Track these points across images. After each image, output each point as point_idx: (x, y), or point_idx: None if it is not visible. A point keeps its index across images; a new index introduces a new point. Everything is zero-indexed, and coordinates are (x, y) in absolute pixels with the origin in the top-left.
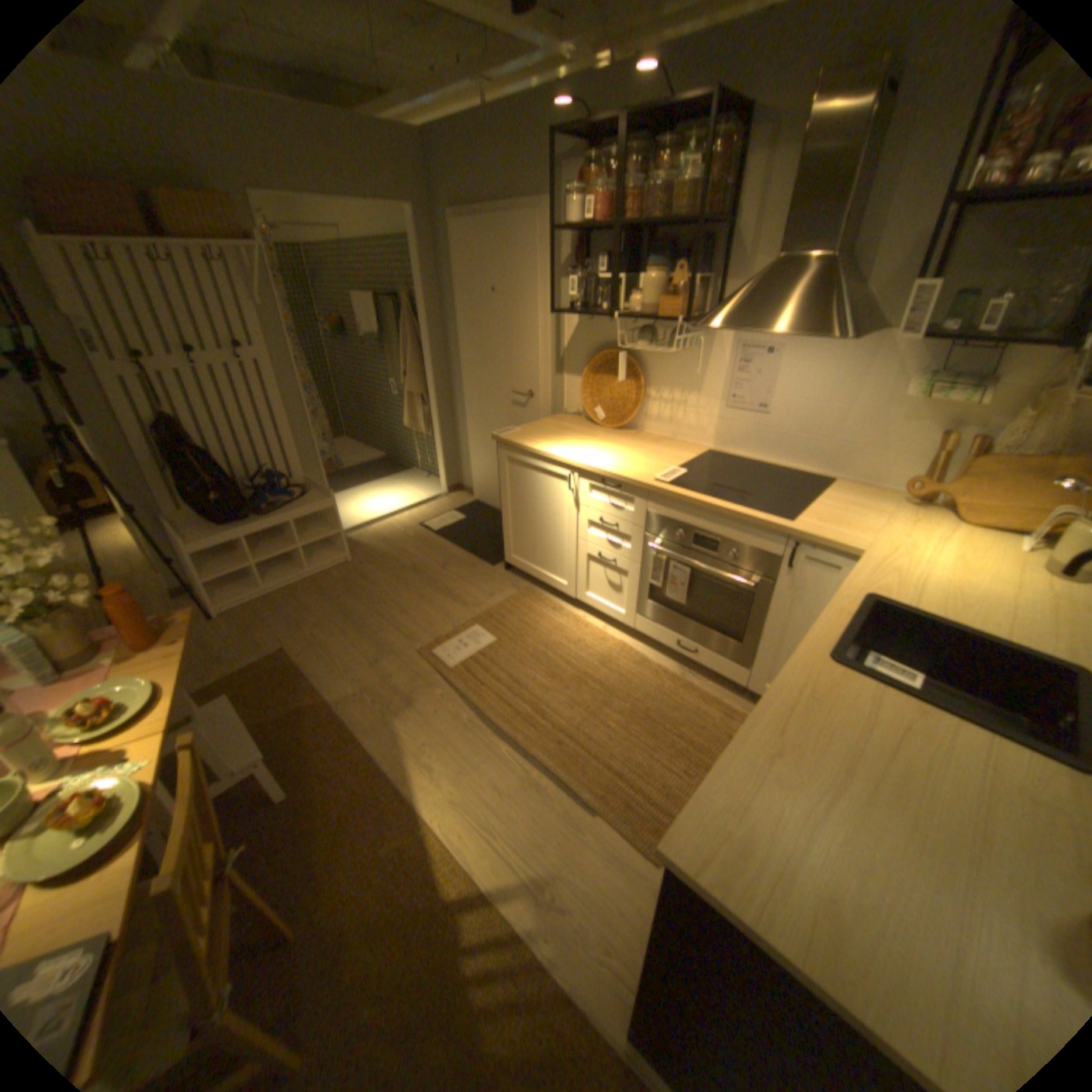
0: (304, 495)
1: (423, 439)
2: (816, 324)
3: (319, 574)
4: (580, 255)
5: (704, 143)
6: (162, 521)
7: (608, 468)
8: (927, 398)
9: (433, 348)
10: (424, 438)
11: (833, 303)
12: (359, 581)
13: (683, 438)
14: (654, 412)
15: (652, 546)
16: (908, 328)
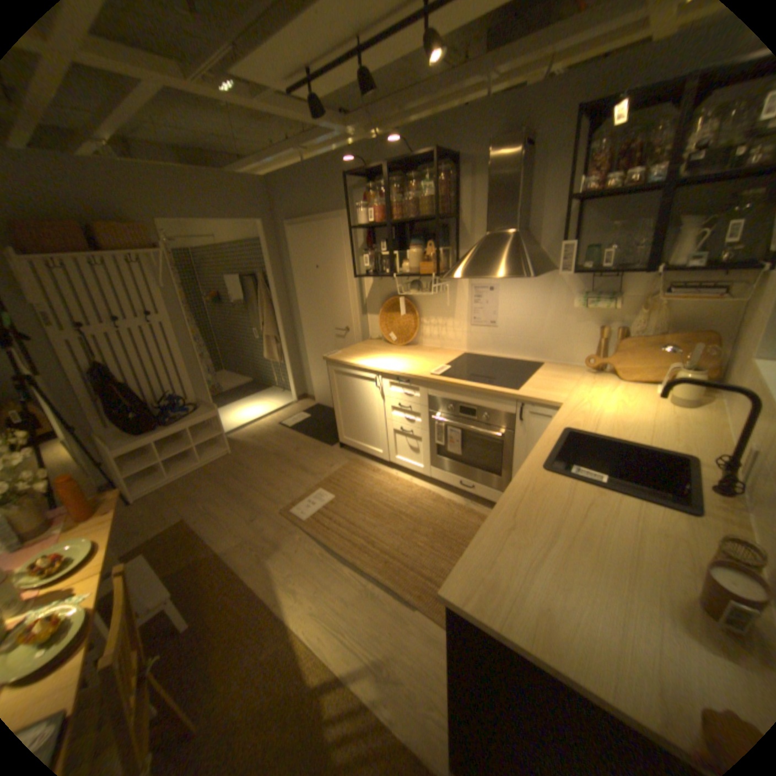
0: (195, 410)
1: (277, 366)
2: (511, 270)
3: (207, 465)
4: (369, 242)
5: (433, 176)
6: (92, 438)
7: (399, 370)
8: (585, 308)
9: (280, 306)
10: (278, 365)
11: (519, 258)
12: (236, 467)
13: (447, 347)
14: (427, 333)
15: (434, 418)
16: (567, 269)
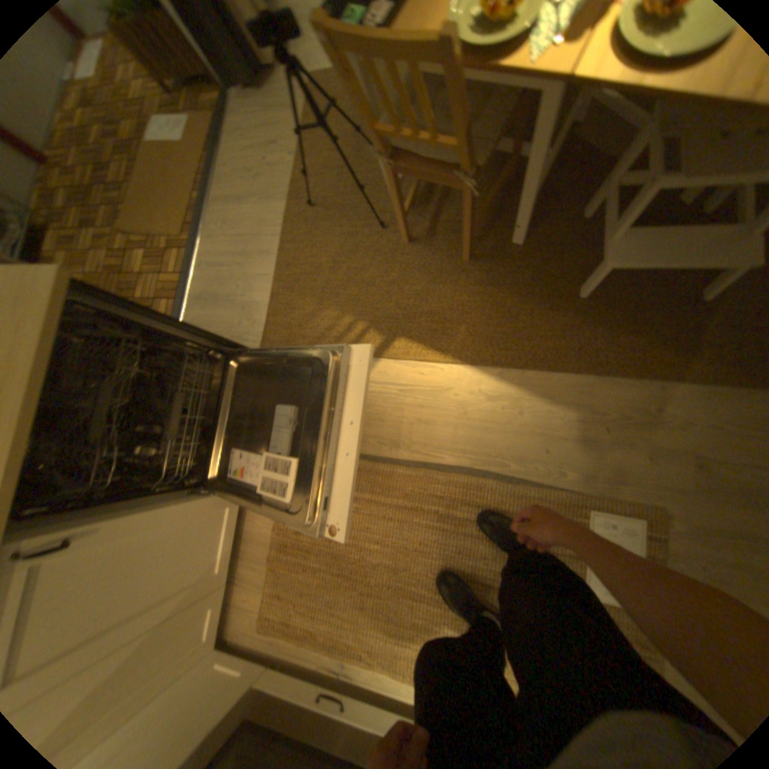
0: None
1: None
2: None
3: None
4: None
5: None
6: None
7: None
8: None
9: None
10: None
11: None
12: None
13: None
14: None
15: None
16: None
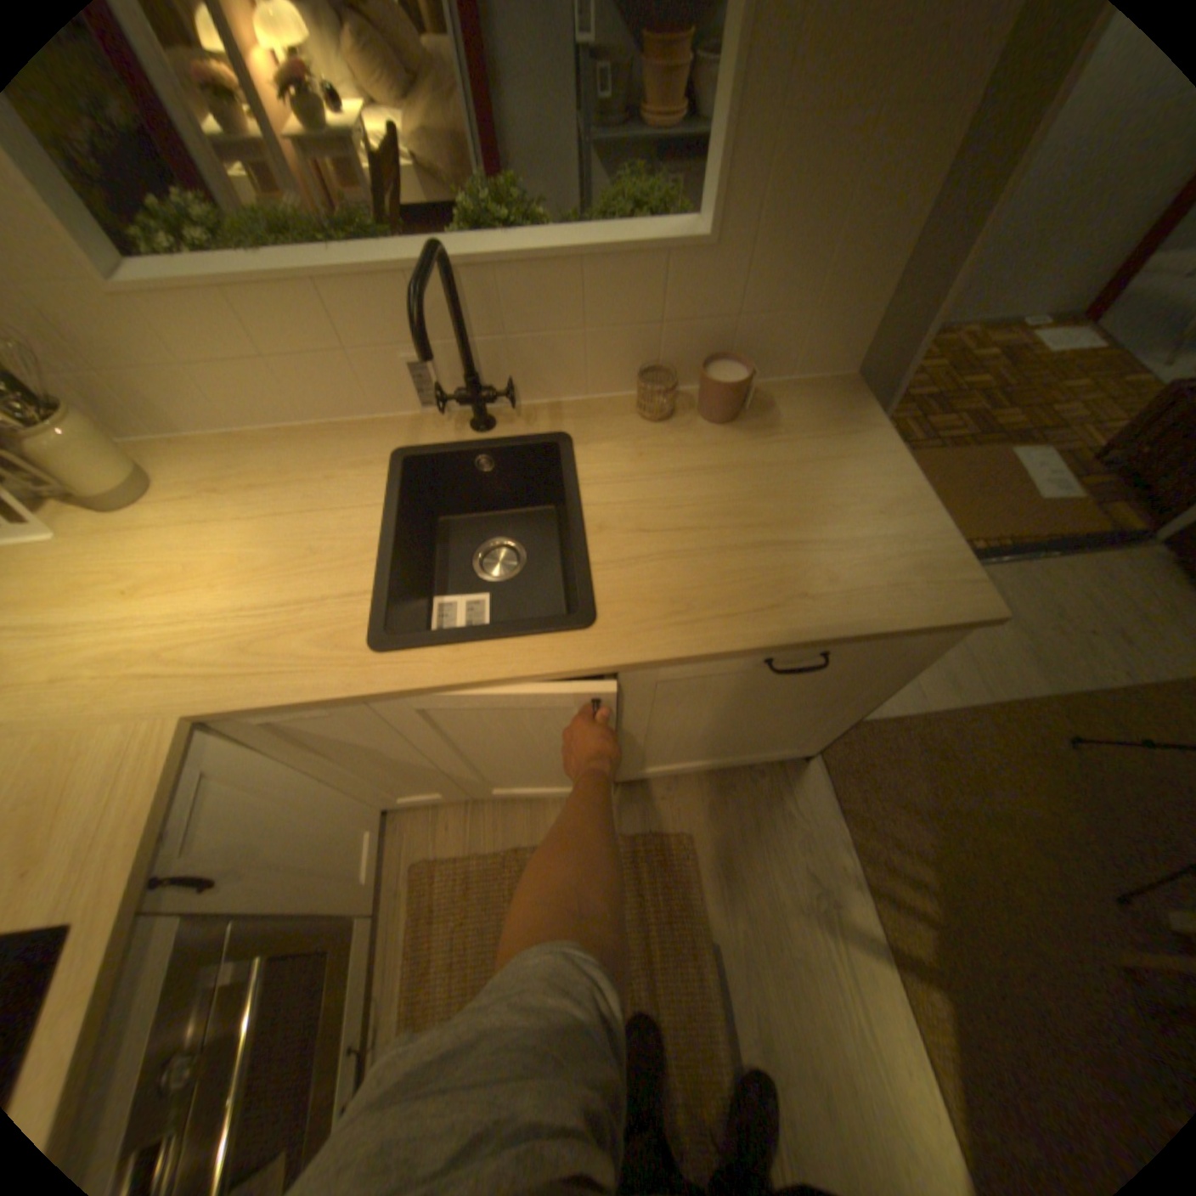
0: None
1: None
2: None
3: None
4: None
5: None
6: None
7: None
8: None
9: None
10: None
11: None
12: None
13: None
14: None
15: None
16: None
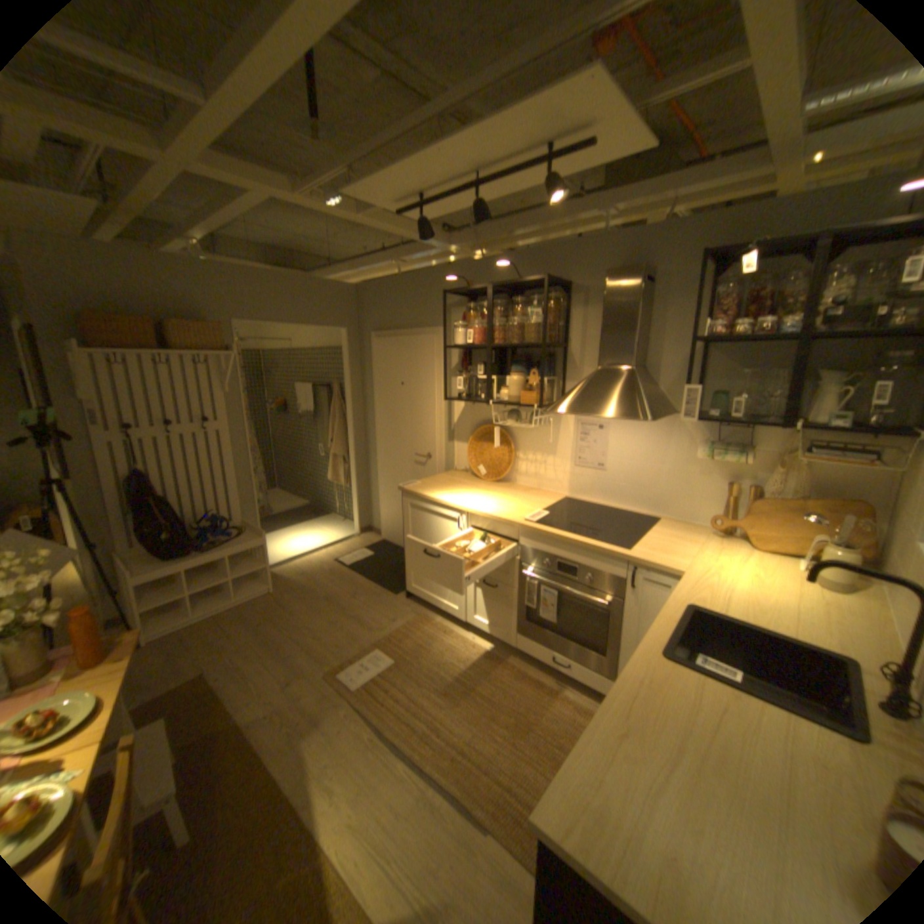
0: (239, 536)
1: (342, 490)
2: (625, 411)
3: (243, 605)
4: (465, 363)
5: (542, 302)
6: (114, 559)
7: (488, 511)
8: (711, 459)
9: (354, 422)
10: (343, 490)
11: (635, 398)
12: (278, 611)
13: (545, 489)
14: (522, 469)
15: (525, 573)
16: (689, 413)
